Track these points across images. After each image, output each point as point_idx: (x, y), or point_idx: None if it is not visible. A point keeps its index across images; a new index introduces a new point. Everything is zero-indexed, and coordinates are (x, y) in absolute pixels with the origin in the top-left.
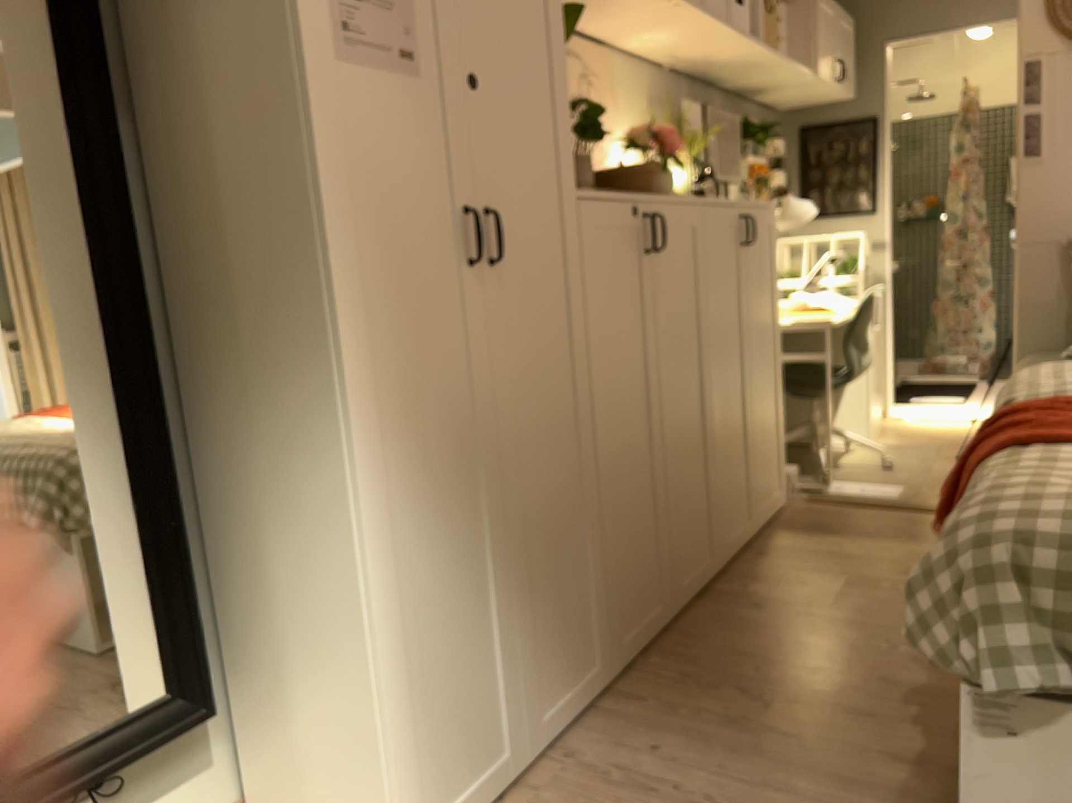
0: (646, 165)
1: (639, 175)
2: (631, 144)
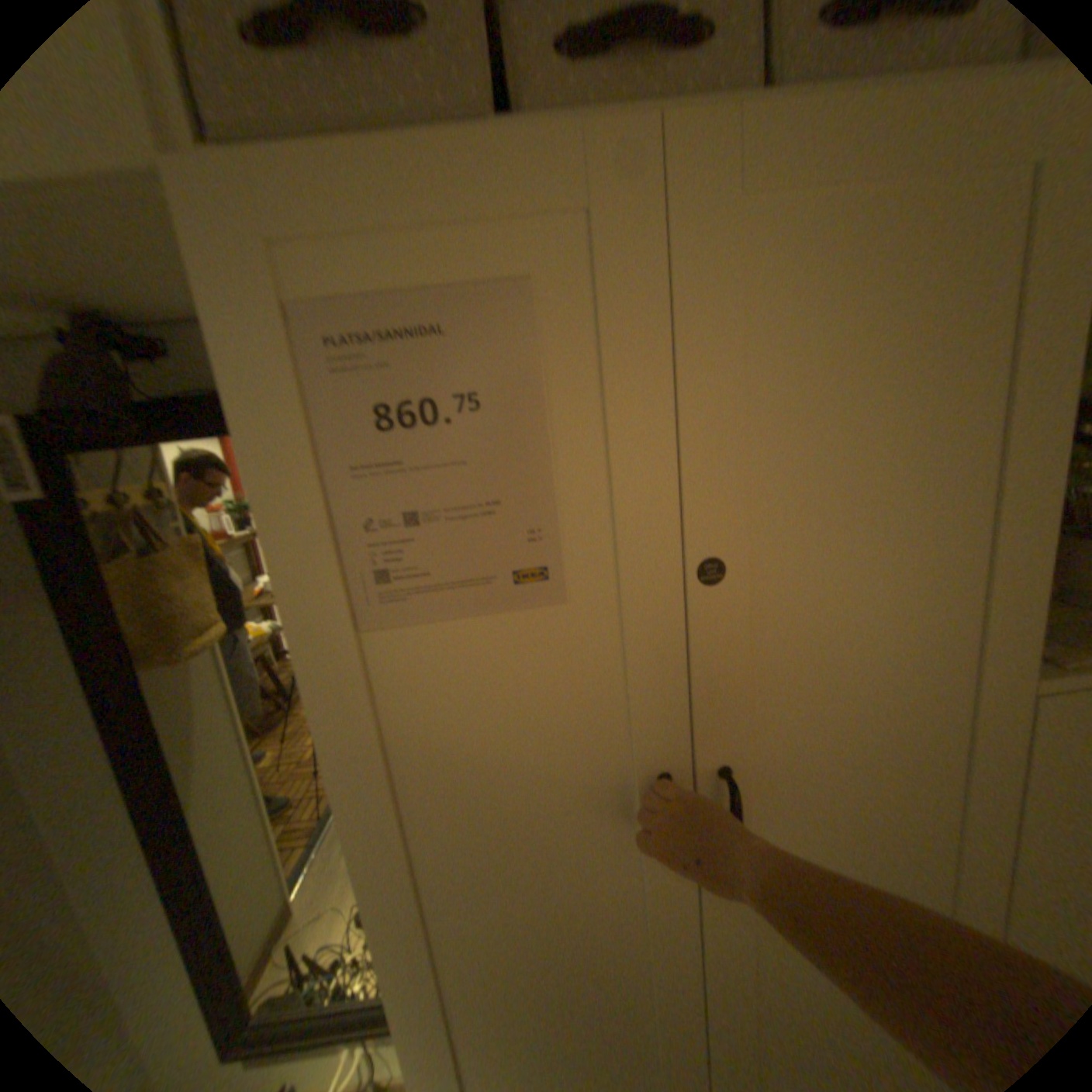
0: None
1: None
2: None
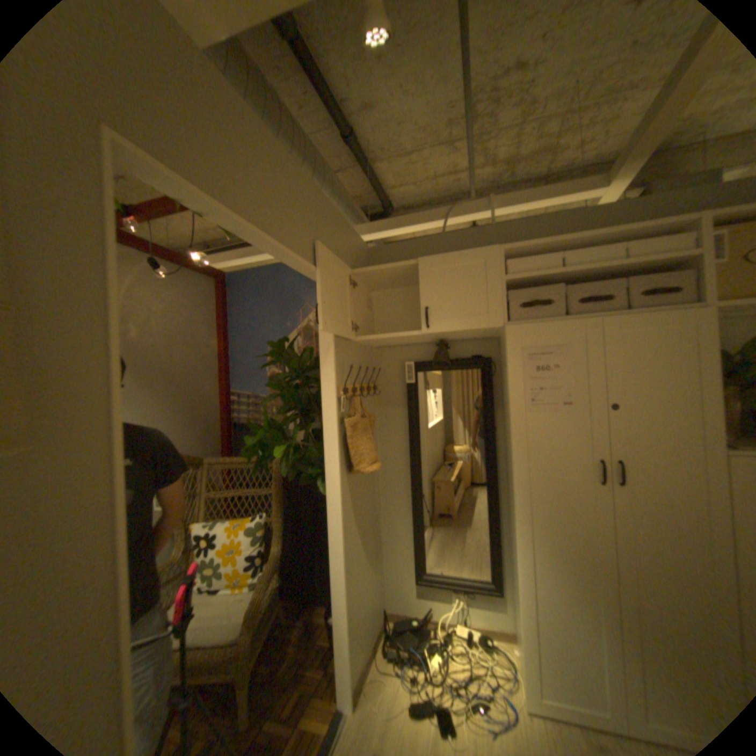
0: None
1: None
2: None
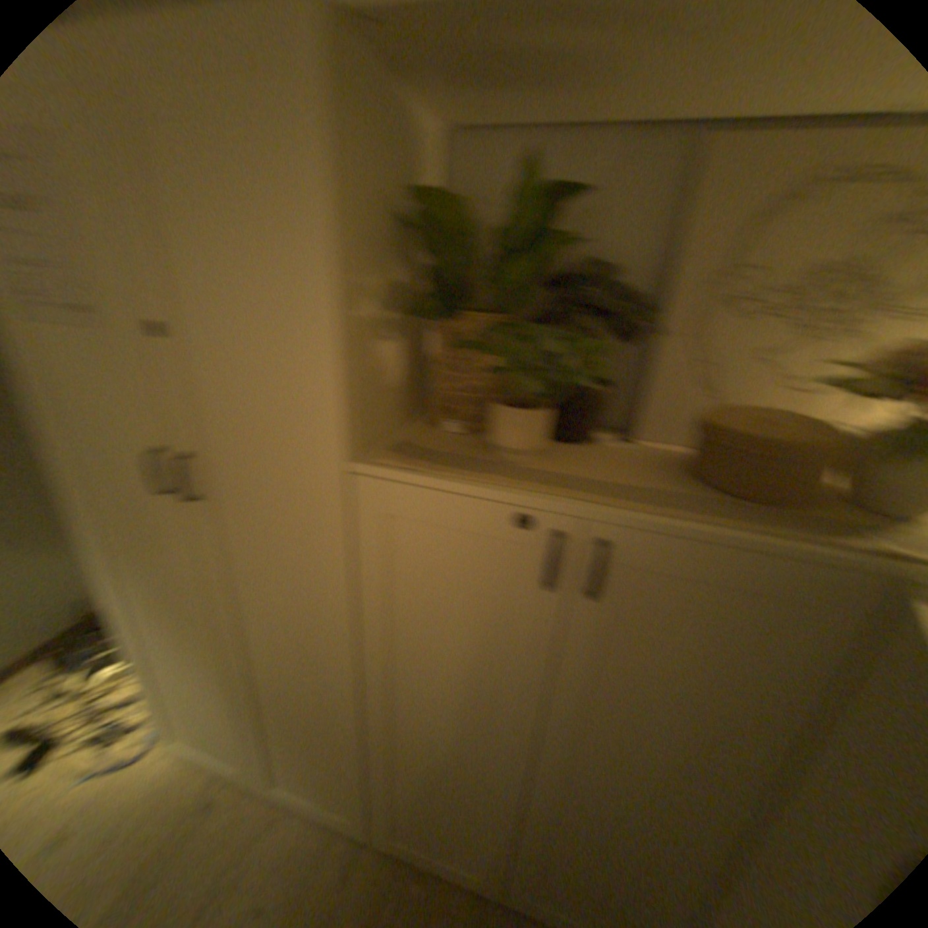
0: (848, 435)
1: (743, 453)
2: (851, 381)
